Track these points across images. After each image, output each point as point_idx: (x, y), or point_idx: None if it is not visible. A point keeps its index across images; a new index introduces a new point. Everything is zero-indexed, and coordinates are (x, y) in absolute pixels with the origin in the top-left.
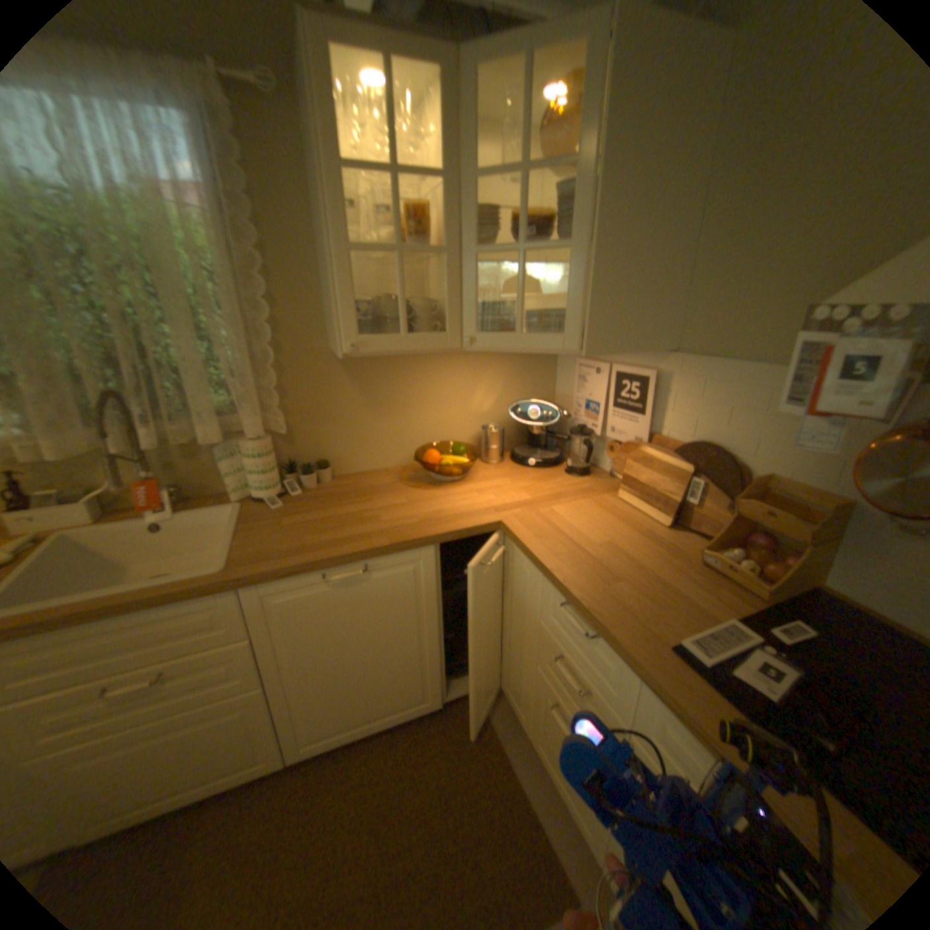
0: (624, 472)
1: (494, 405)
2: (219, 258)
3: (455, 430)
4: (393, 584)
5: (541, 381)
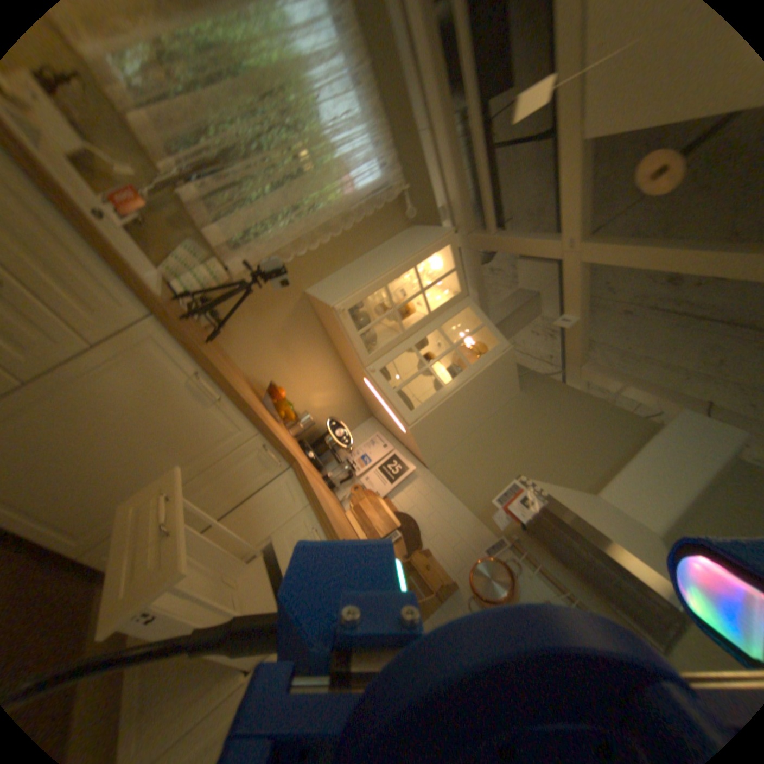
0: (357, 505)
1: (318, 410)
2: (327, 215)
3: (290, 398)
4: (210, 429)
5: (346, 425)
